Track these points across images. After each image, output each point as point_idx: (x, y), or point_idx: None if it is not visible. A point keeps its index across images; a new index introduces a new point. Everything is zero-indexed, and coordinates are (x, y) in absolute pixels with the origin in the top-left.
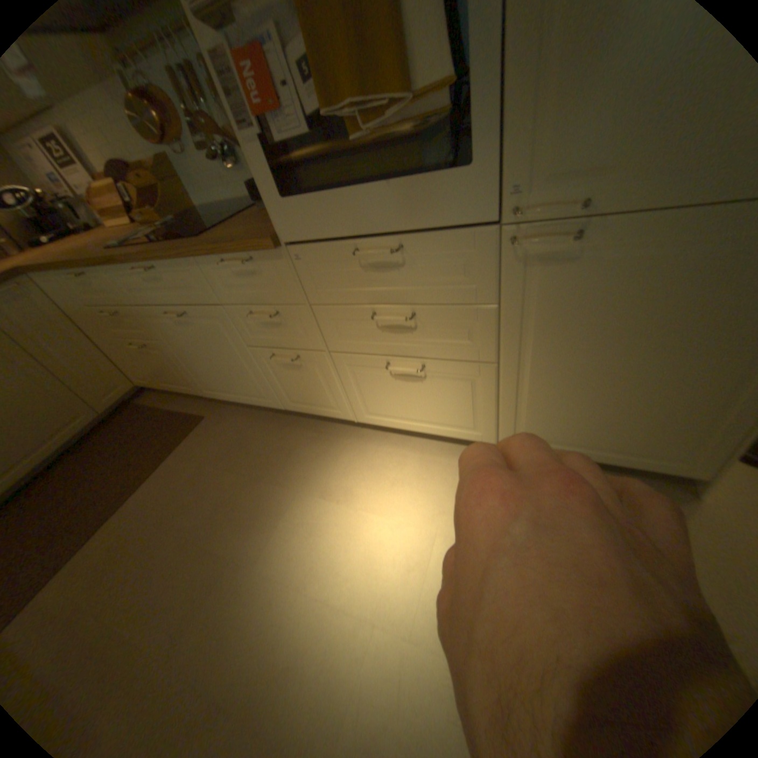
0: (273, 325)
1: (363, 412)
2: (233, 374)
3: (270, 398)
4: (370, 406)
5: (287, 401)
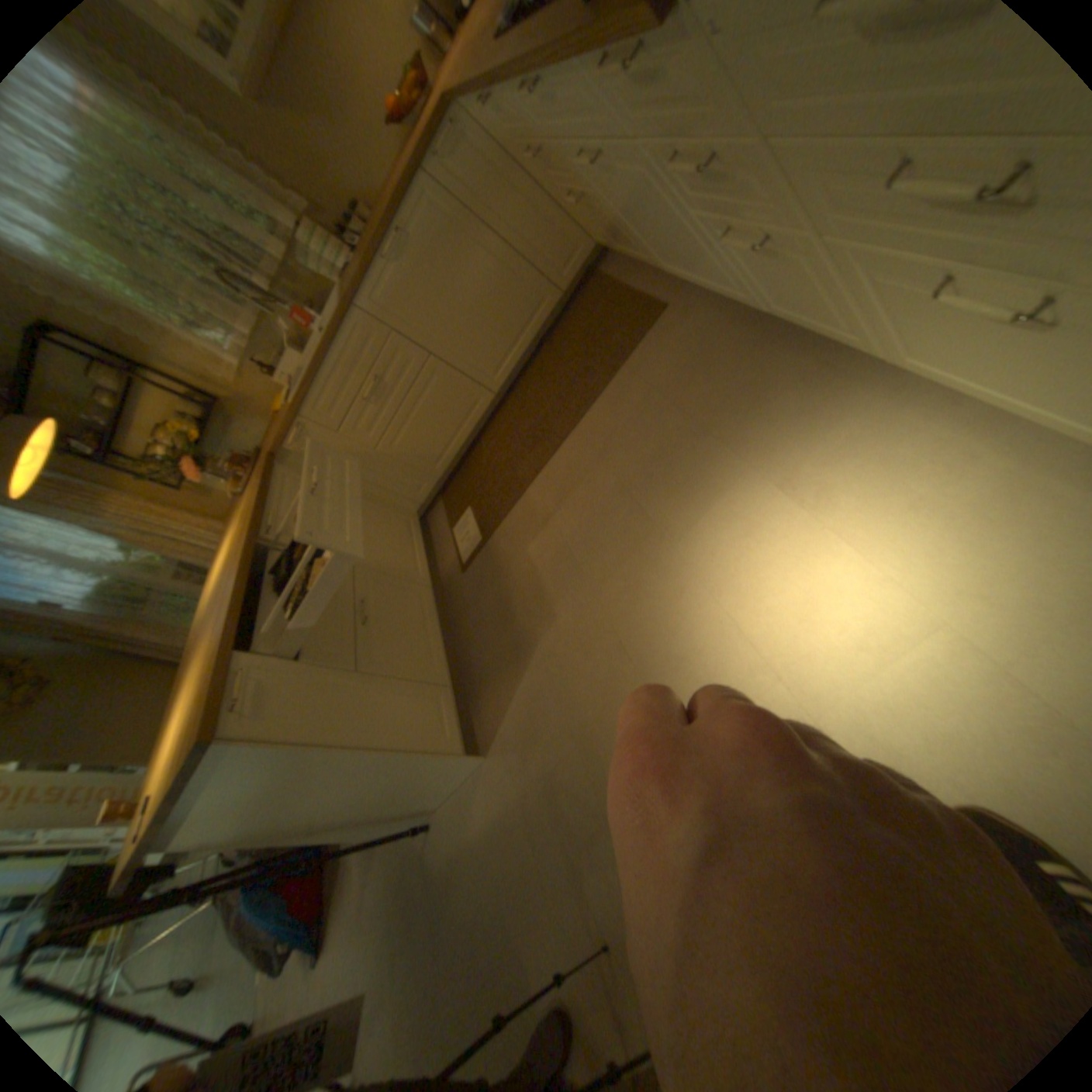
0: (713, 171)
1: (902, 347)
2: (686, 244)
3: (744, 289)
4: (916, 341)
5: (769, 298)
